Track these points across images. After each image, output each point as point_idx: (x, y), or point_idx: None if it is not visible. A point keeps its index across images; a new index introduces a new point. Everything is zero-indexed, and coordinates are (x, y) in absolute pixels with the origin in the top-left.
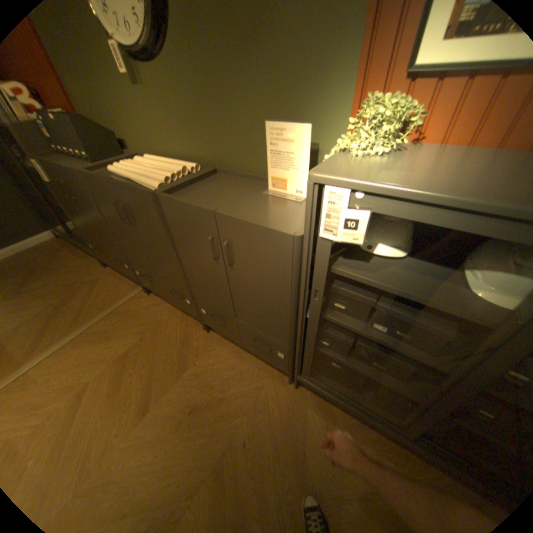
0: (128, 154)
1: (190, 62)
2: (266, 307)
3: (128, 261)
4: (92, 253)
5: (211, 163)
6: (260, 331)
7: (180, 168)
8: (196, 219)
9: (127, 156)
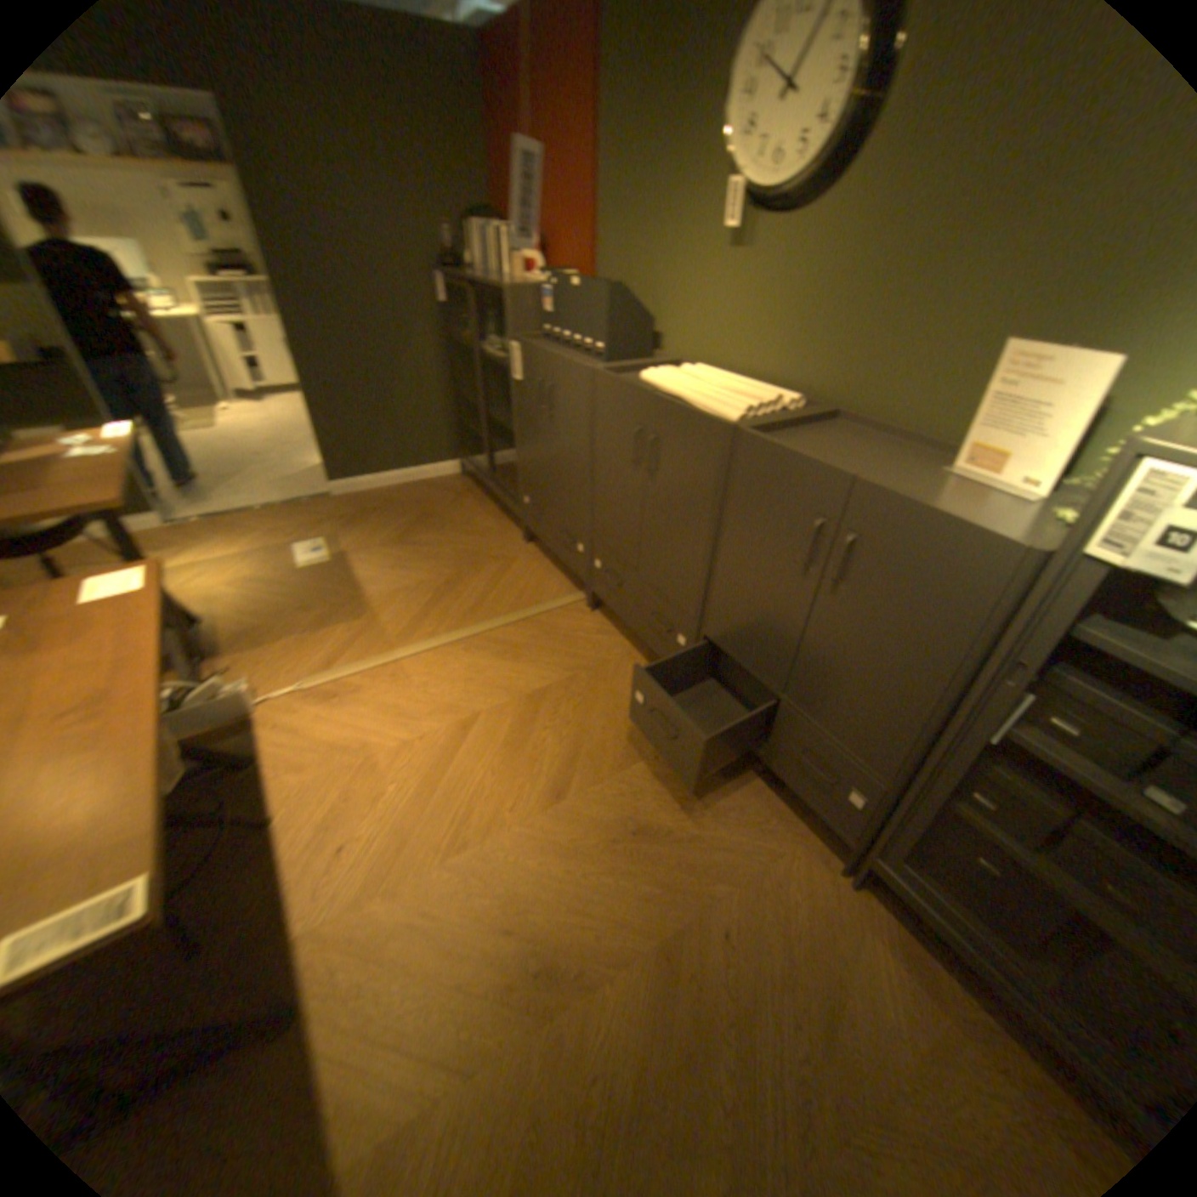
0: (660, 358)
1: (873, 219)
2: (876, 684)
3: (589, 540)
4: (517, 513)
5: (826, 398)
6: (830, 734)
7: (771, 395)
8: (804, 483)
9: (662, 361)
